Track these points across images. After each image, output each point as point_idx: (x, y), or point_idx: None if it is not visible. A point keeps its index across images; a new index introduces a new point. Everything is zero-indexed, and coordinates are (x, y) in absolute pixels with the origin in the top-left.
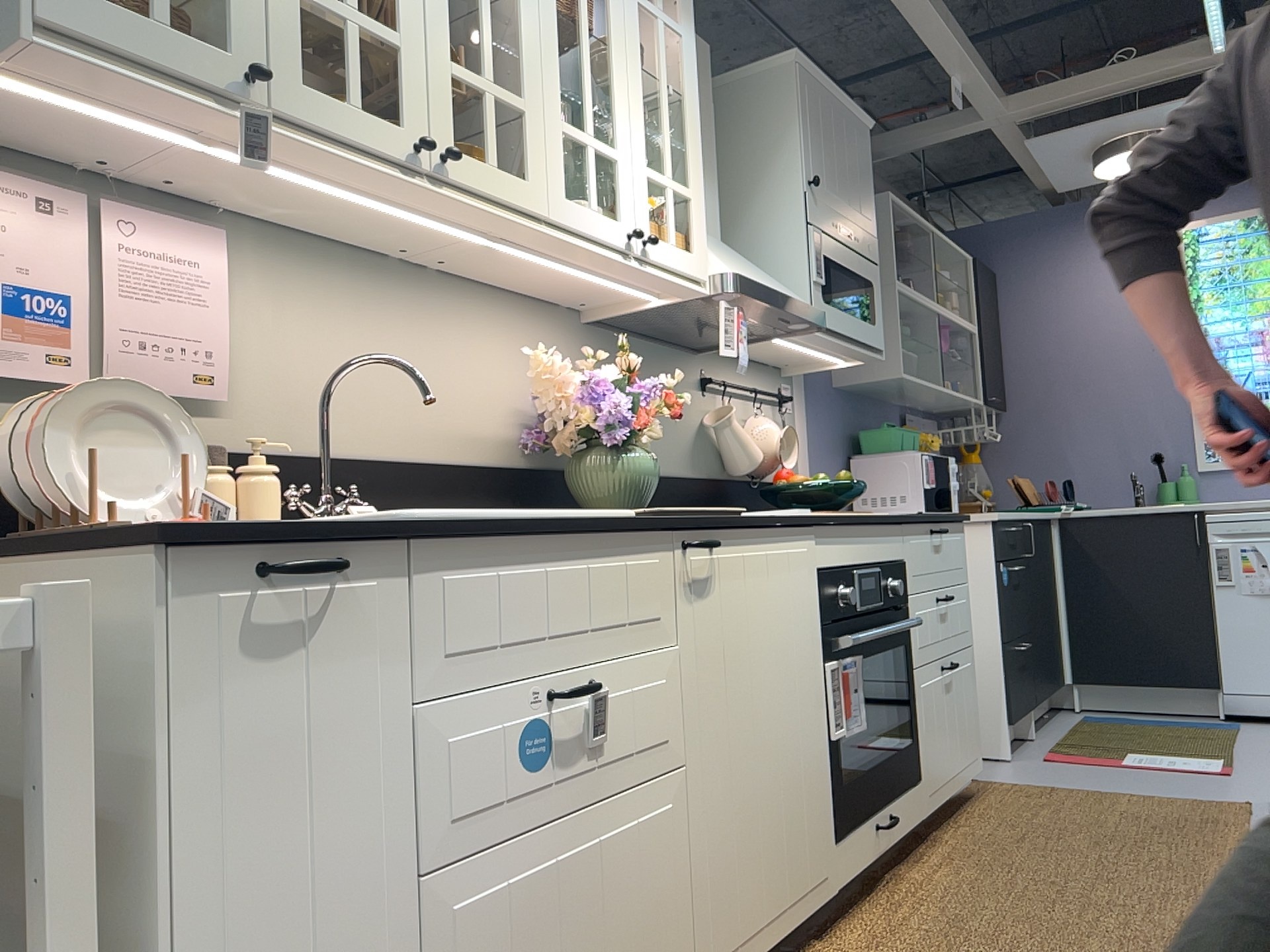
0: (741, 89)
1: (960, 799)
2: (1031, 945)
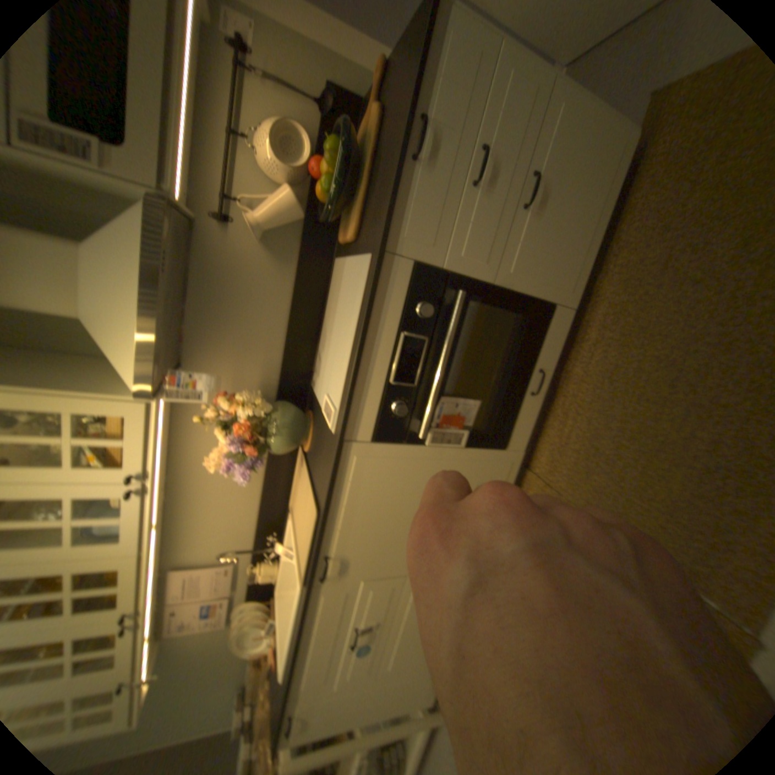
0: None
1: (630, 176)
2: (633, 476)
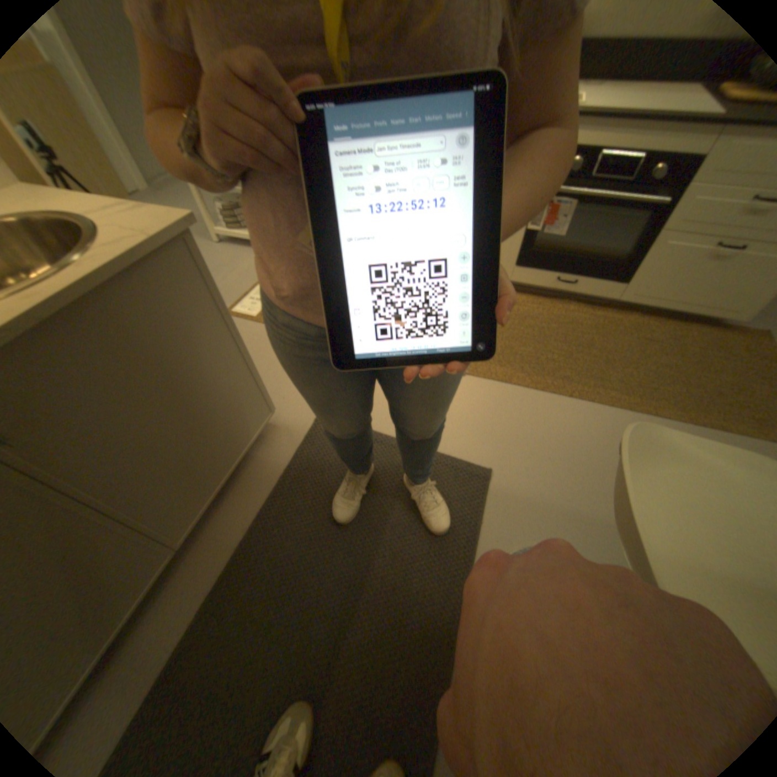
0: None
1: (711, 322)
2: (518, 333)
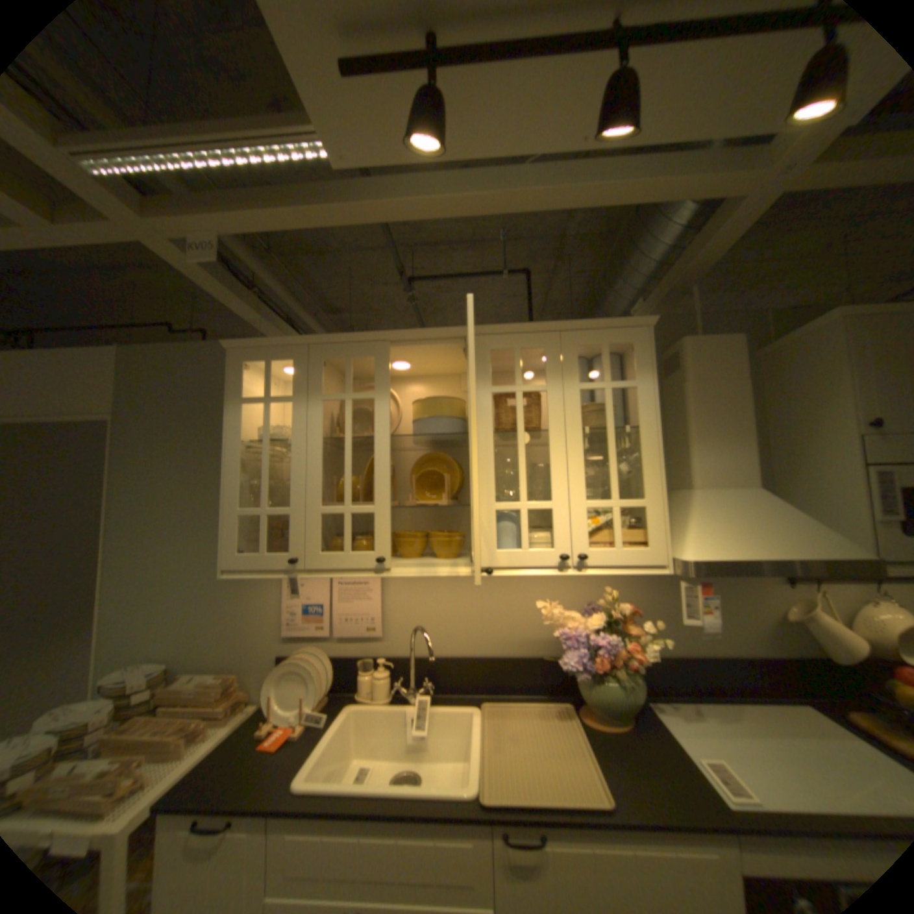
0: (799, 345)
1: None
2: None
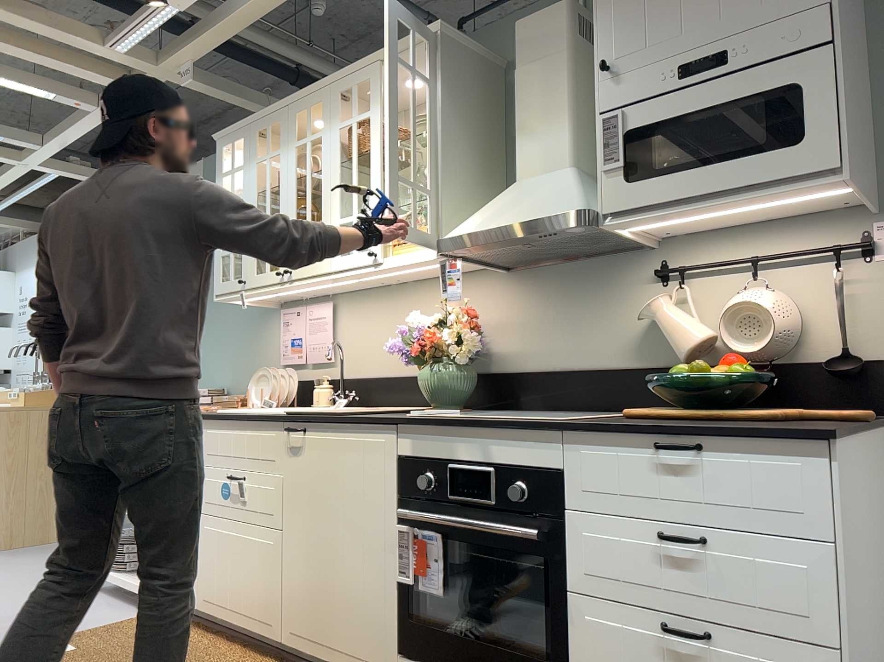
0: None
1: None
2: None
